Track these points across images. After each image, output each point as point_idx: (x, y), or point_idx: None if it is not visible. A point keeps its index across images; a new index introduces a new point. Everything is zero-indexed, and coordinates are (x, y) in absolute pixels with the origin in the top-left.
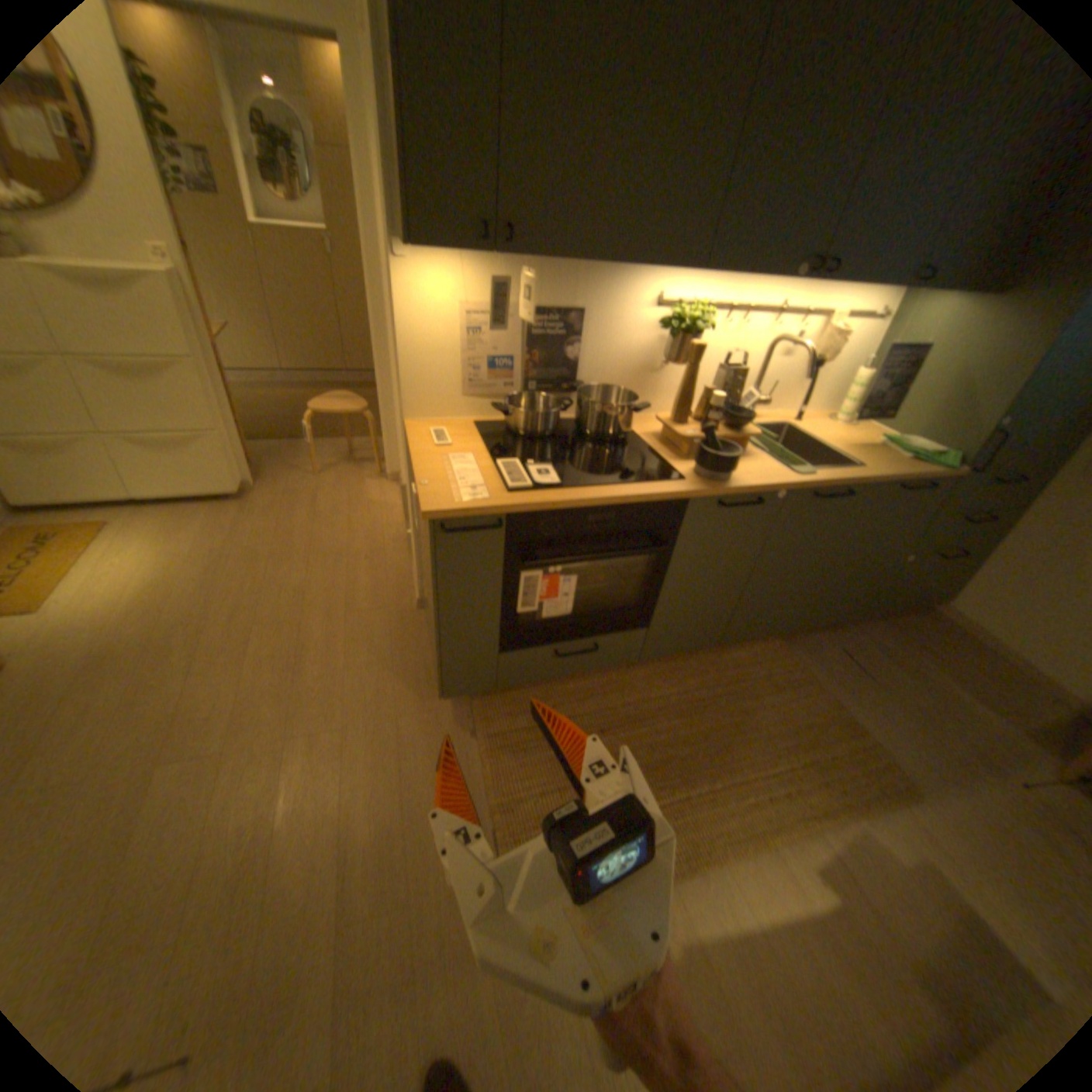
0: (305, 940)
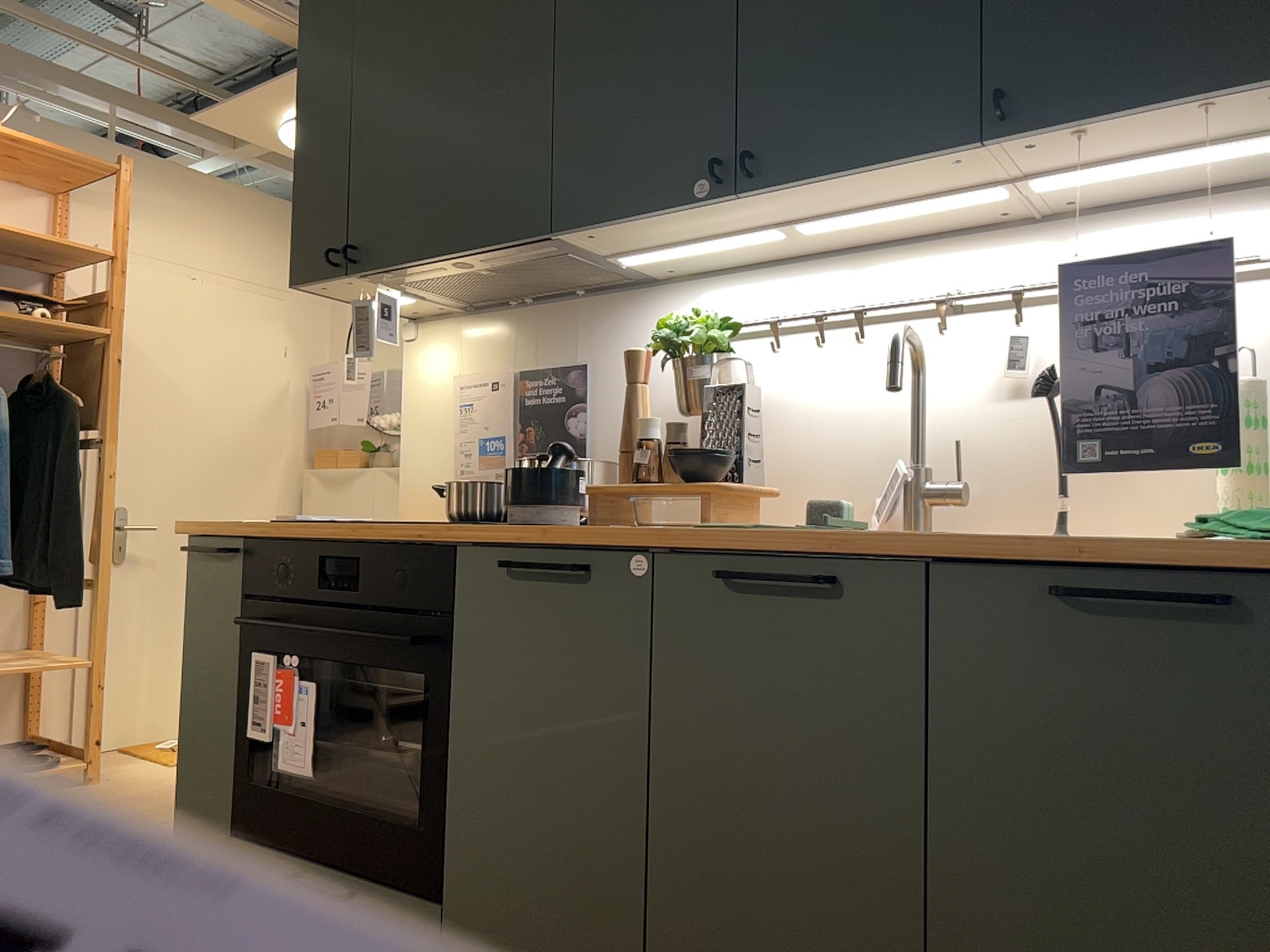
0: None
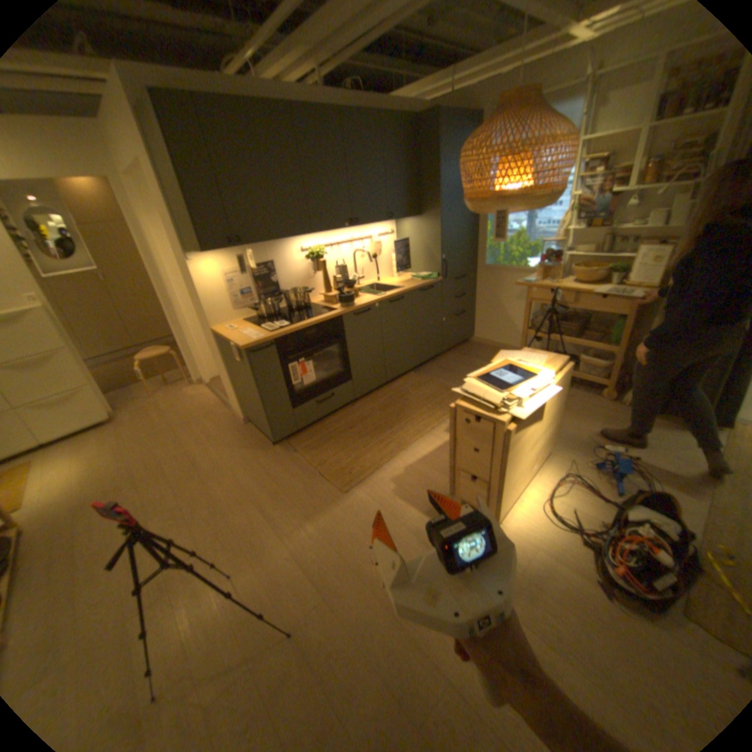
0: (255, 532)
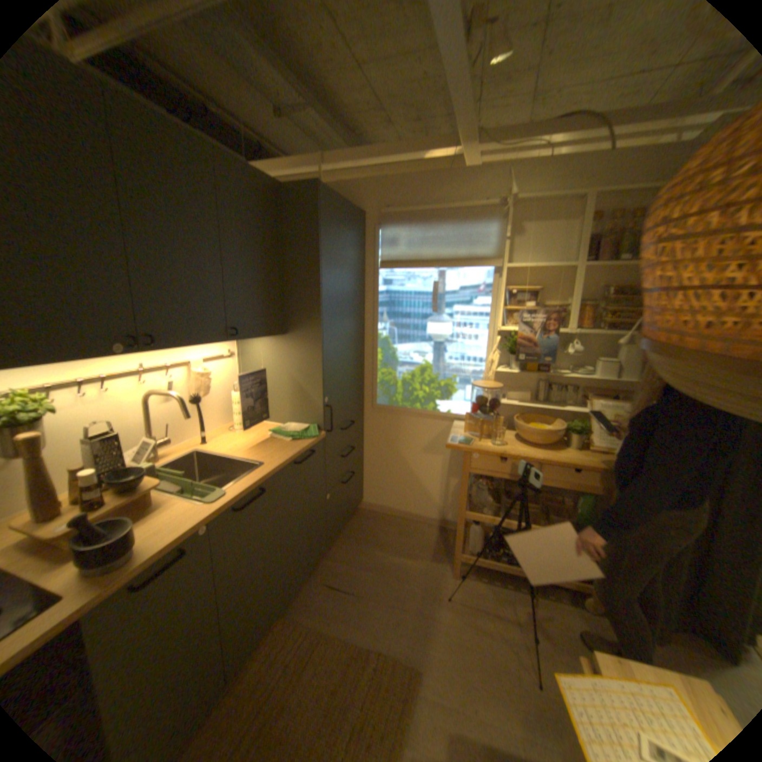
0: None
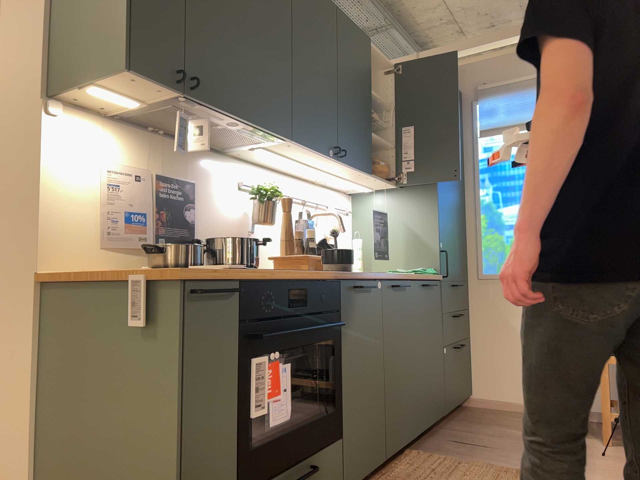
0: None
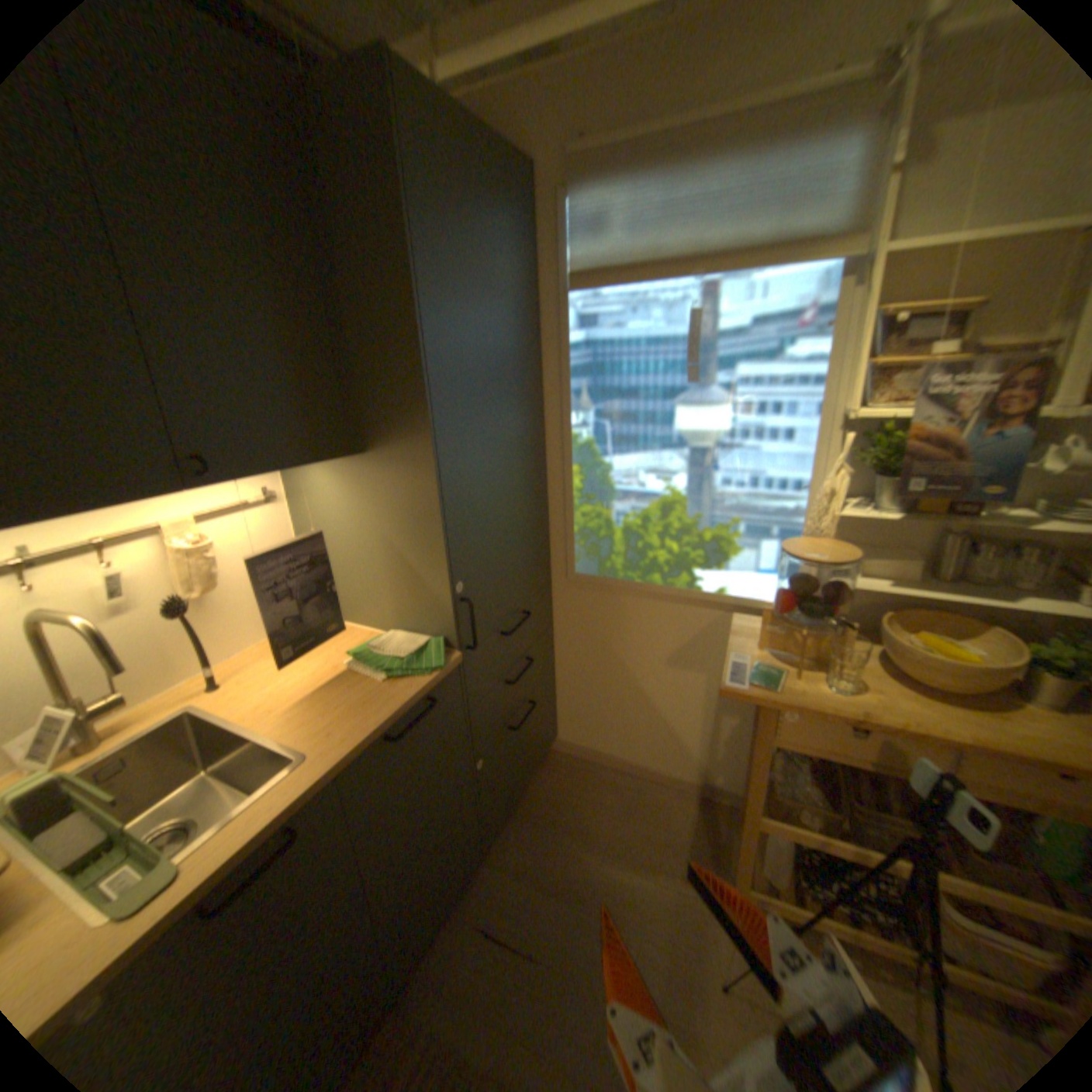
0: None
